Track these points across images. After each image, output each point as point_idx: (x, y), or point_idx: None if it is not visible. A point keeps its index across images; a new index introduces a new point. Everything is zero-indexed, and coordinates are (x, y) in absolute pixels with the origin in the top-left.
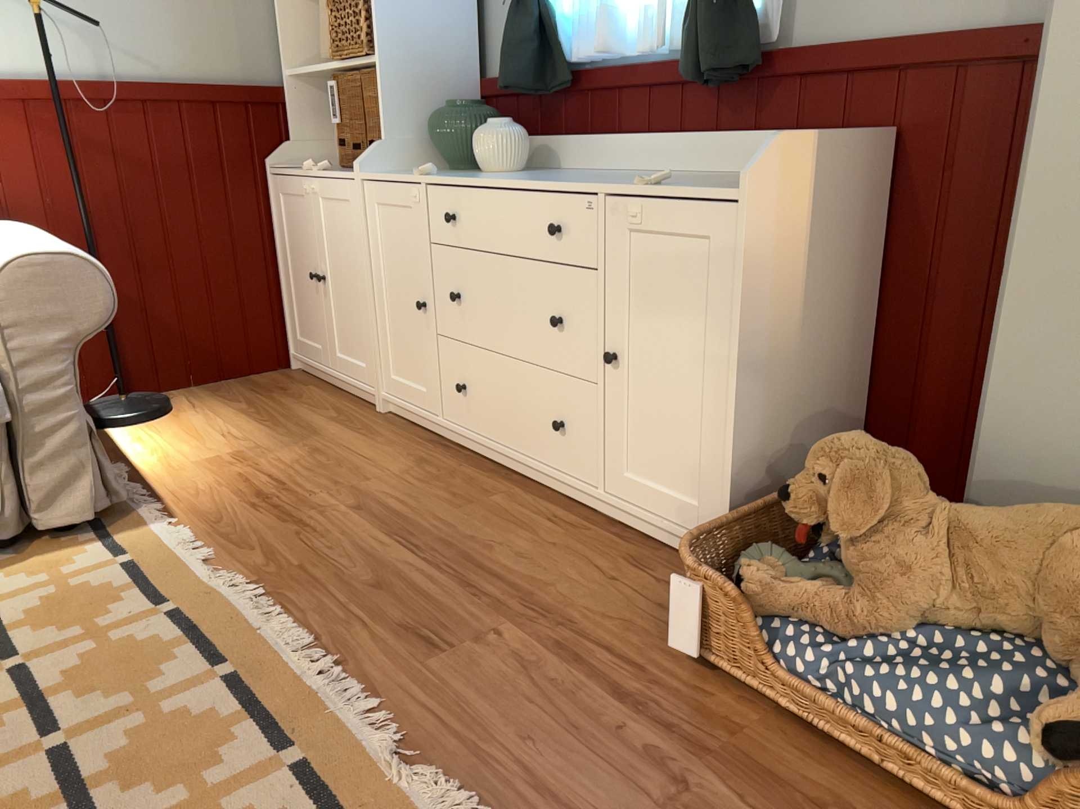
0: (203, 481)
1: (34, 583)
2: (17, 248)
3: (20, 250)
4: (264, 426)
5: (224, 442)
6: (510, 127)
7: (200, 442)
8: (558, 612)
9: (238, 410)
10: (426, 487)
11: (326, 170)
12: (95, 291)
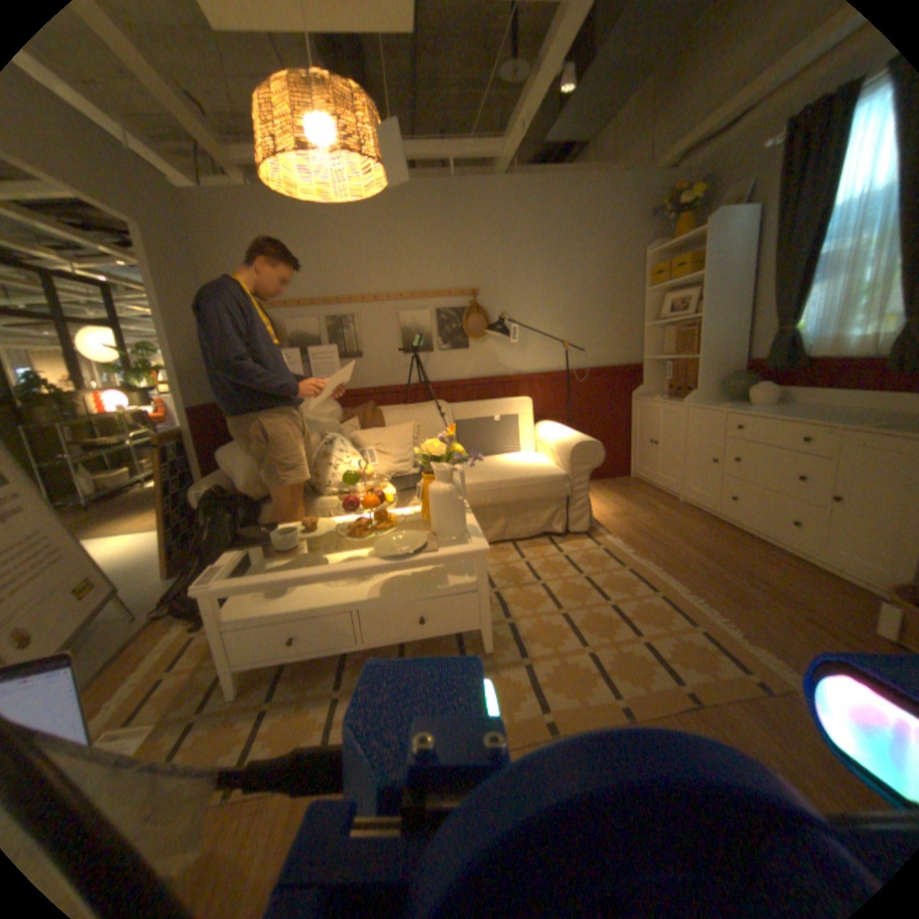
0: (615, 522)
1: (574, 550)
2: (570, 436)
3: (574, 437)
4: (630, 501)
5: (615, 506)
6: (772, 385)
7: (606, 505)
8: (805, 606)
9: (616, 493)
10: (717, 540)
11: (663, 397)
12: (598, 453)
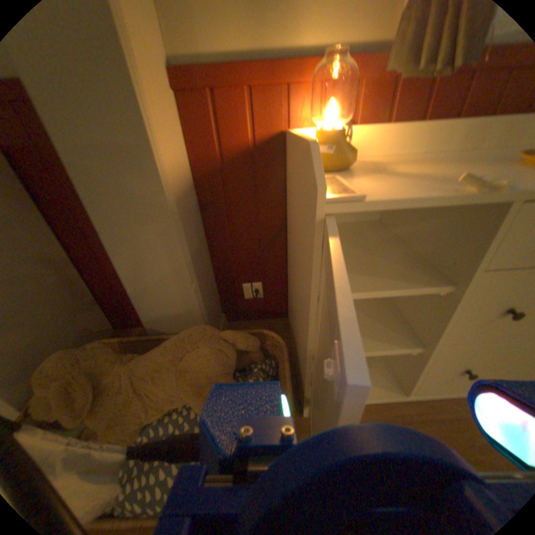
0: None
1: None
2: None
3: None
4: None
5: None
6: None
7: None
8: None
9: None
10: None
11: None
12: None
